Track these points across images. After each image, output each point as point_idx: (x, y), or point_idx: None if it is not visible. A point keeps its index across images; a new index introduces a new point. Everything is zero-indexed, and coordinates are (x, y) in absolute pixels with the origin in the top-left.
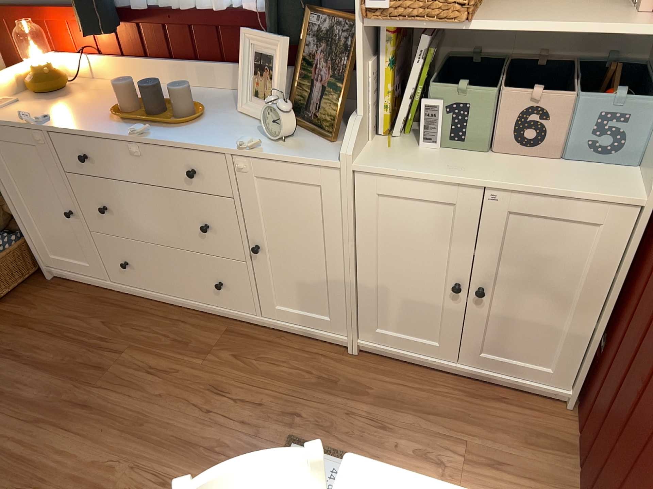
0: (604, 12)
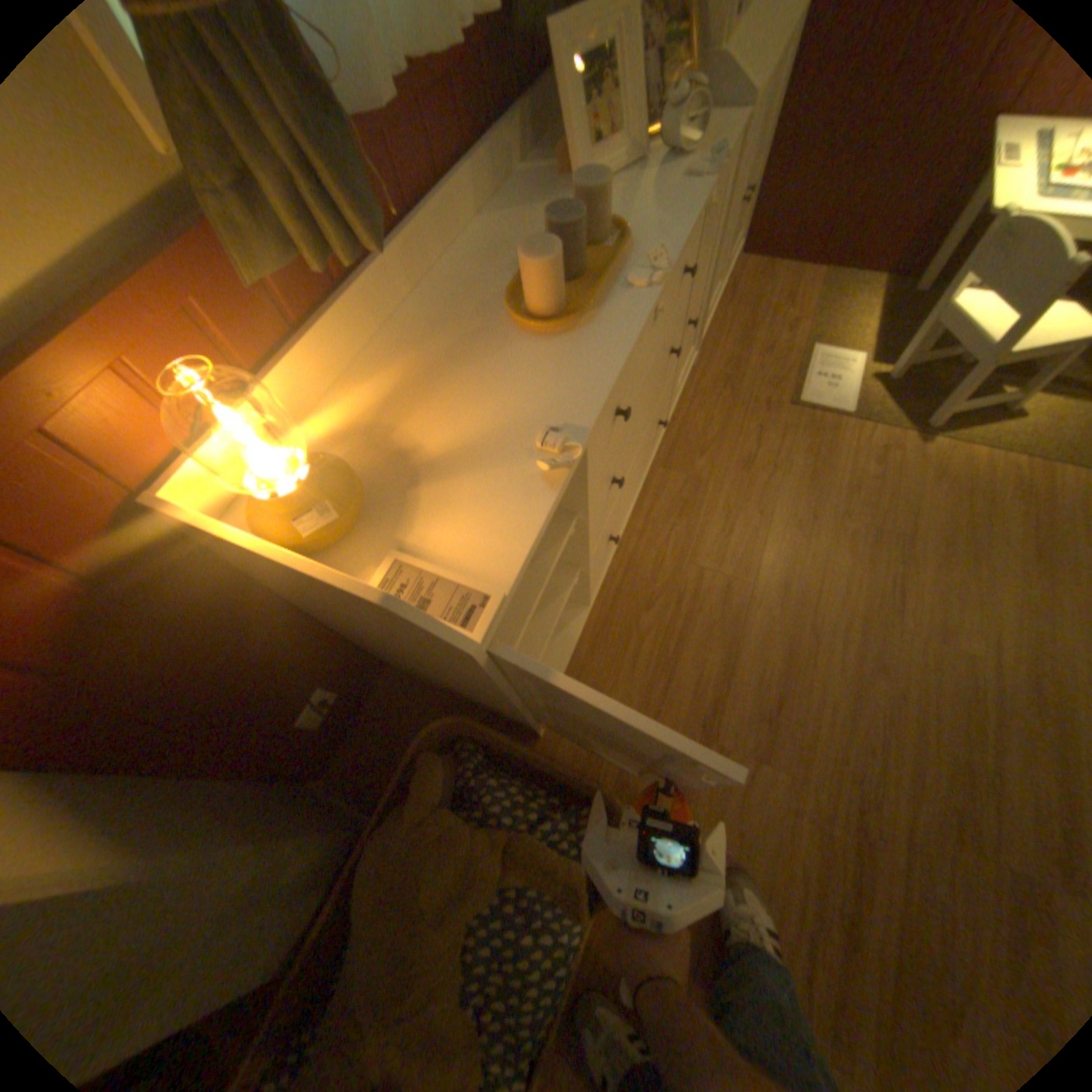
0: None
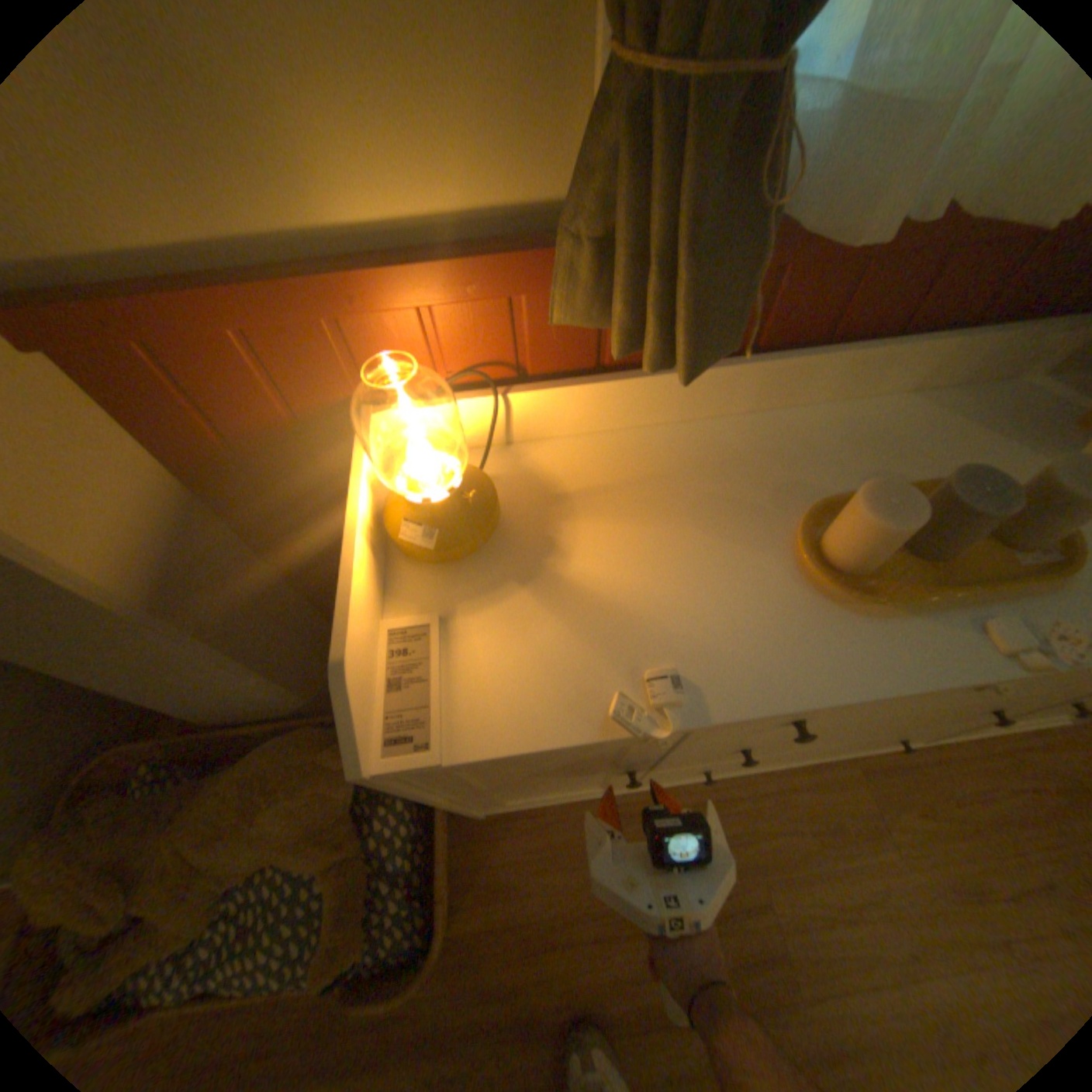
0: None
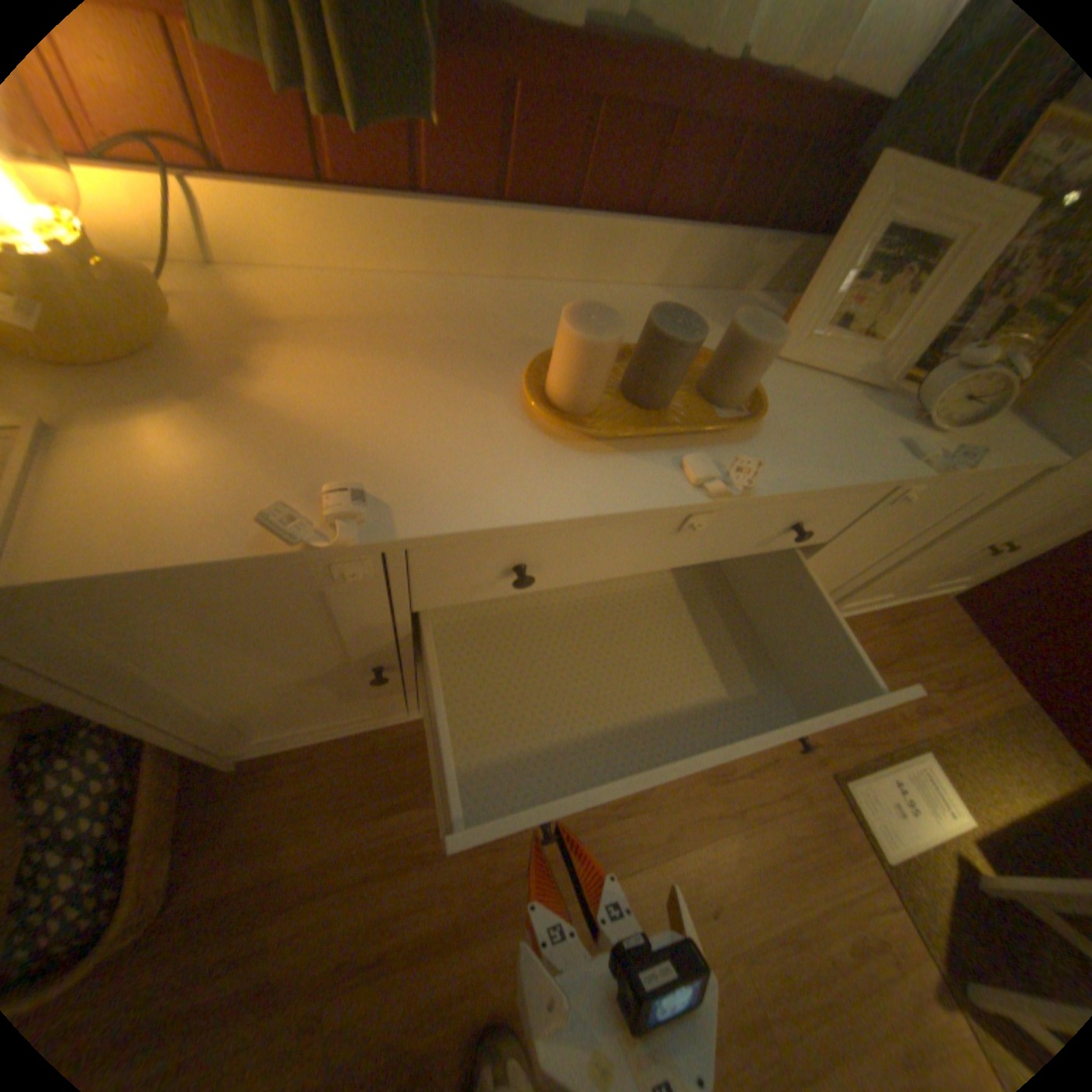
0: None
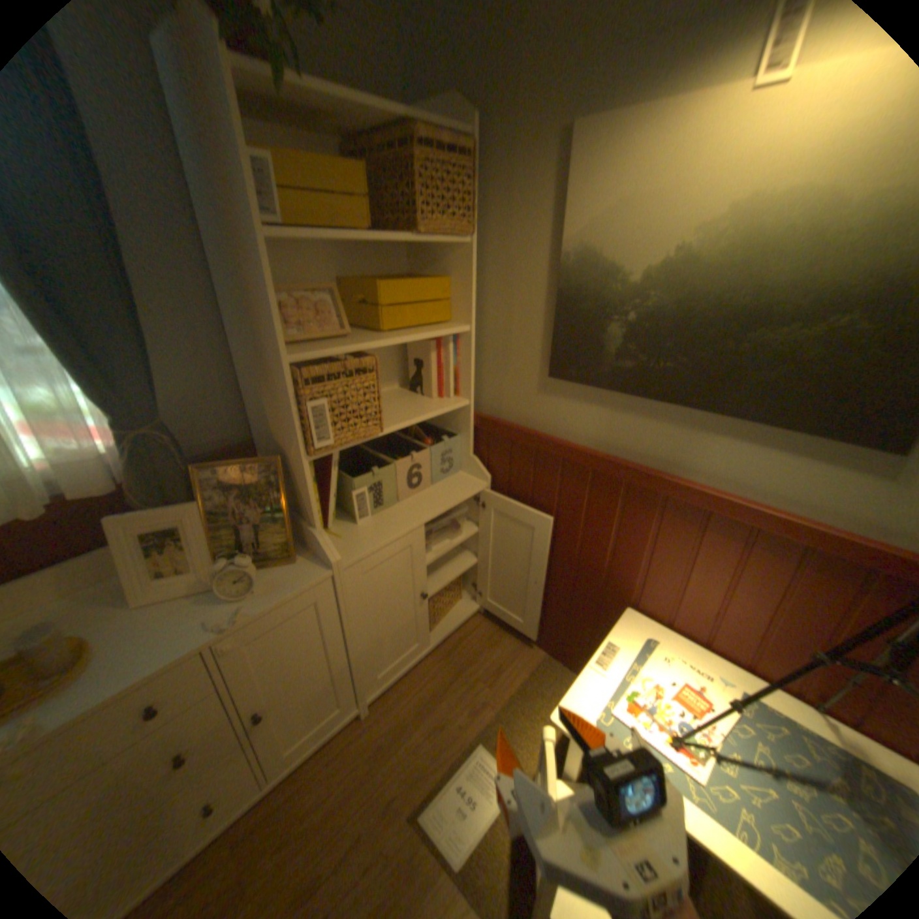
0: (412, 400)
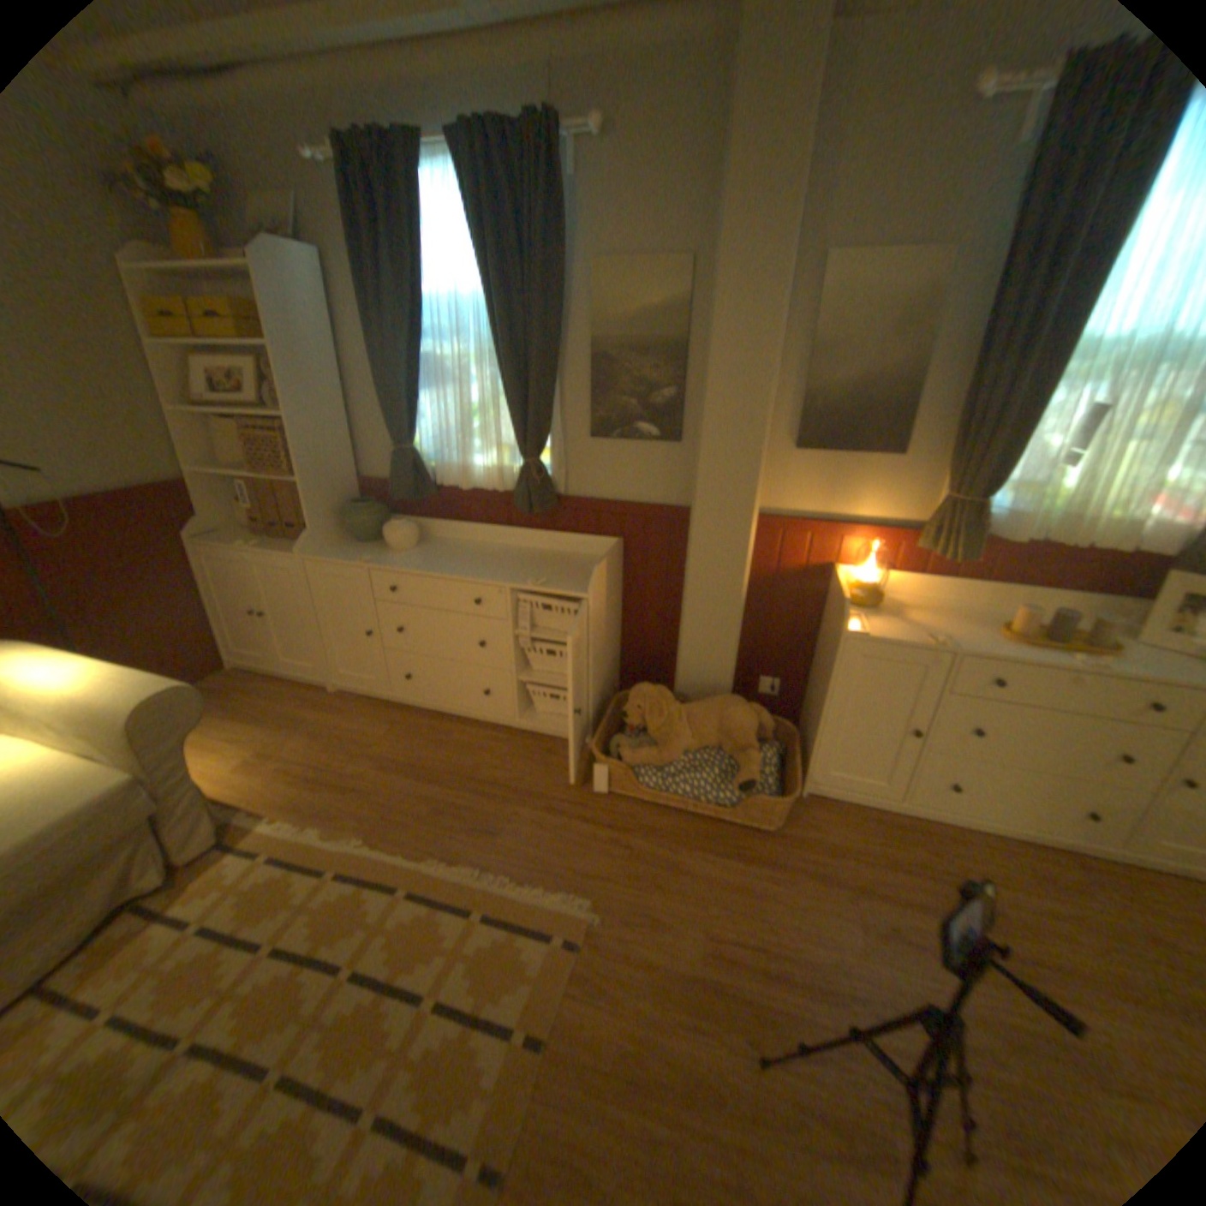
0: None
